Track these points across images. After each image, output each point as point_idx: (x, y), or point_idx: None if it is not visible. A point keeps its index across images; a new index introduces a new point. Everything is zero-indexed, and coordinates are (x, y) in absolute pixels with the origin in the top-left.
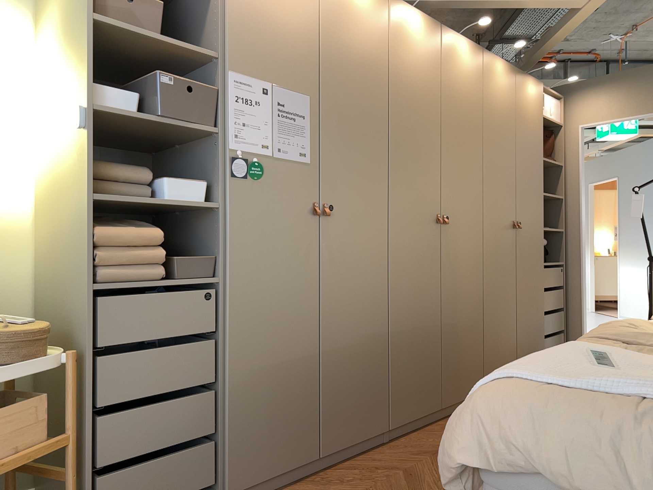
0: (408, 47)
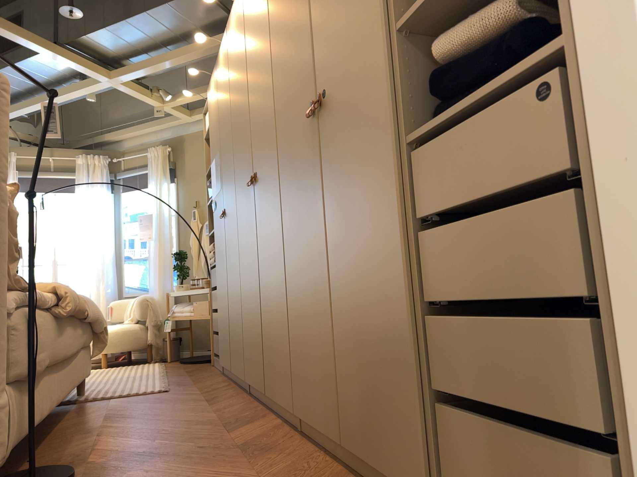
0: (235, 53)
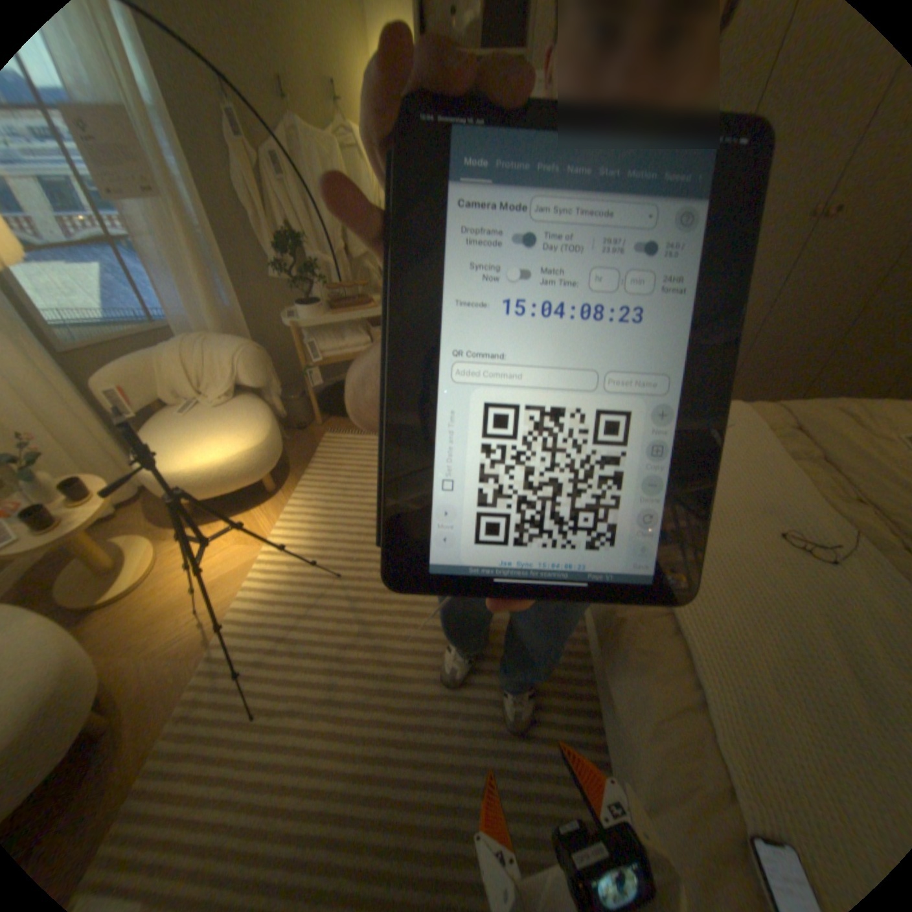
0: None
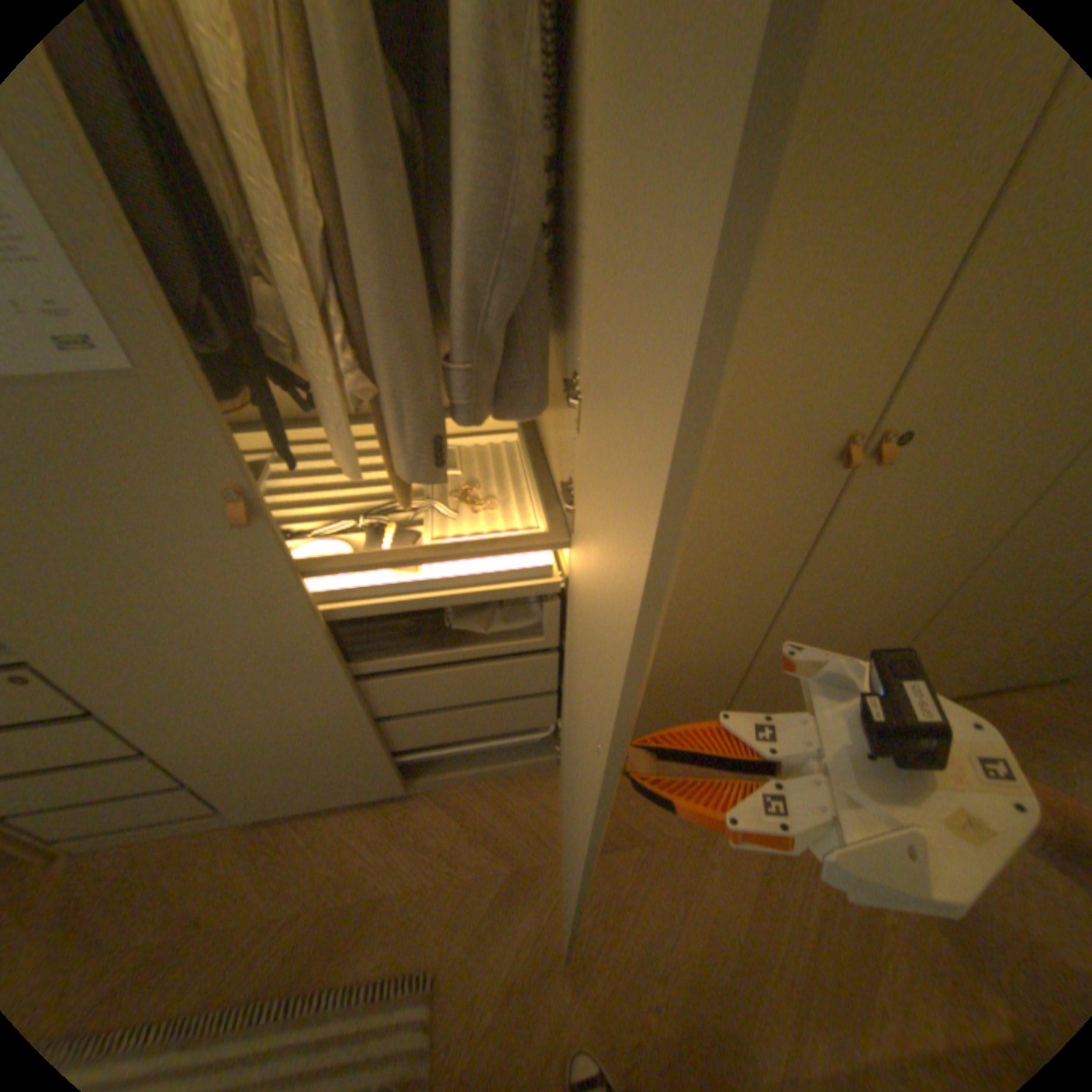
0: None
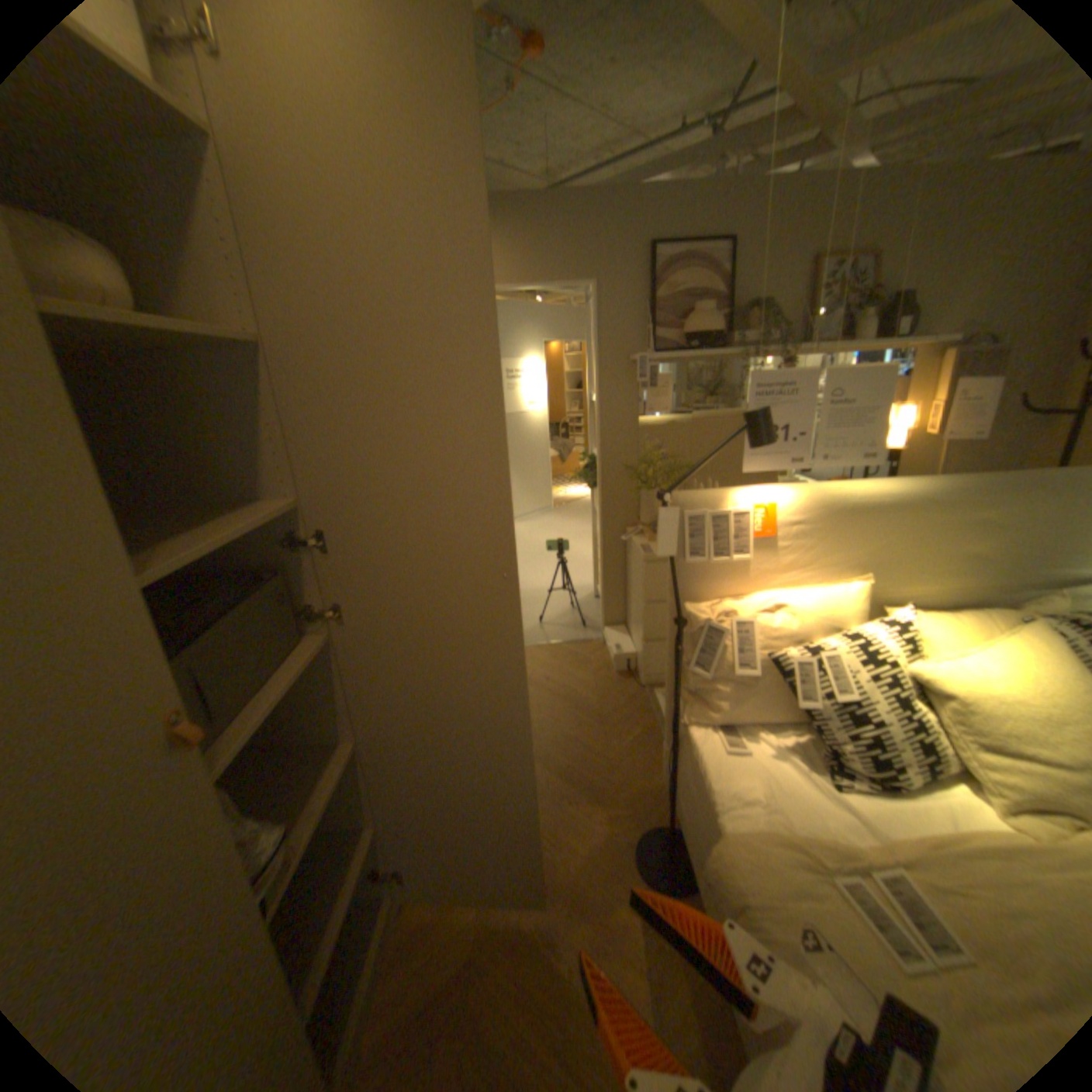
0: None
